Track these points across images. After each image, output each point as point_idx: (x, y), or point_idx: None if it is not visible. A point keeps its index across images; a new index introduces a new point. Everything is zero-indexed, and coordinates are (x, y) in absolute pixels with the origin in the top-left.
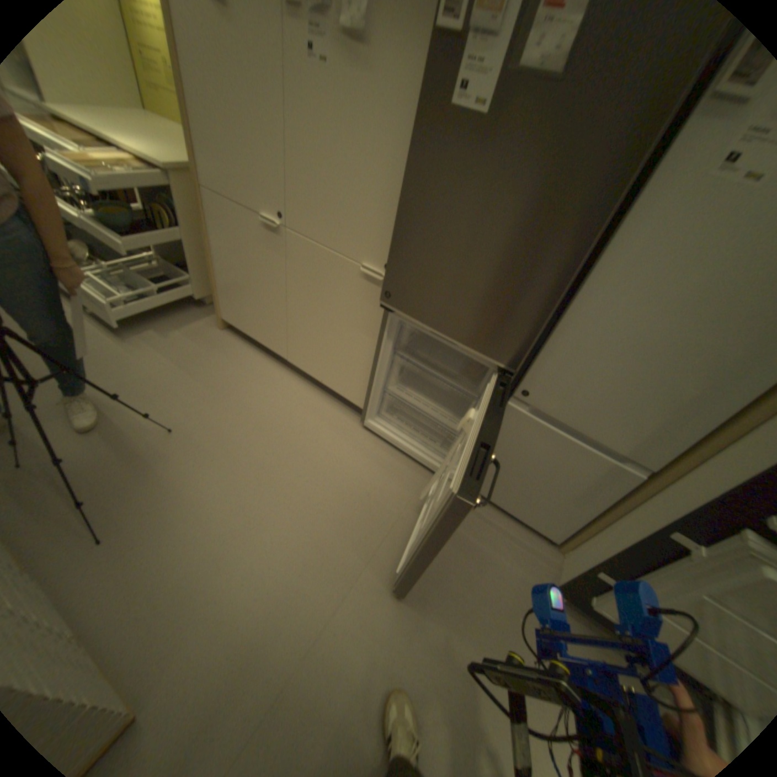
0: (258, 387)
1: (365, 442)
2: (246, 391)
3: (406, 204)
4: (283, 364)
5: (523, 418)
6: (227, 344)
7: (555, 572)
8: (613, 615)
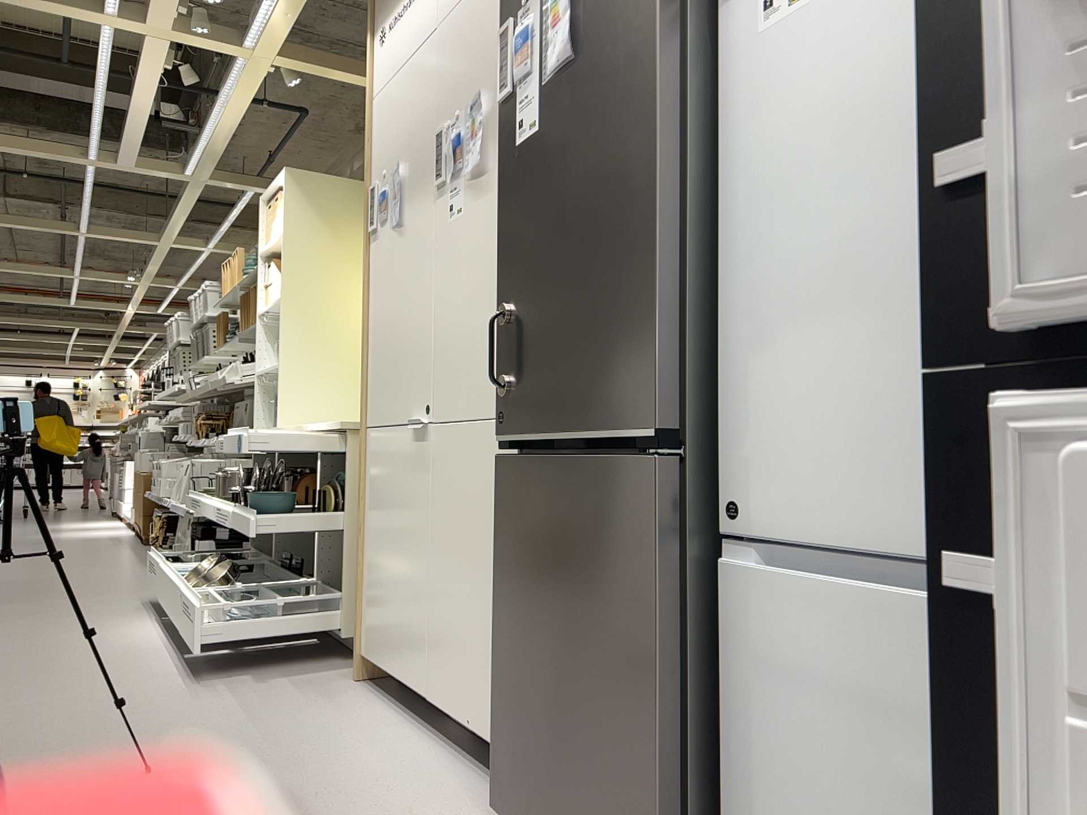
0: (349, 747)
1: None
2: (323, 748)
3: (502, 275)
4: (426, 725)
5: (760, 593)
6: (348, 696)
7: None
8: None
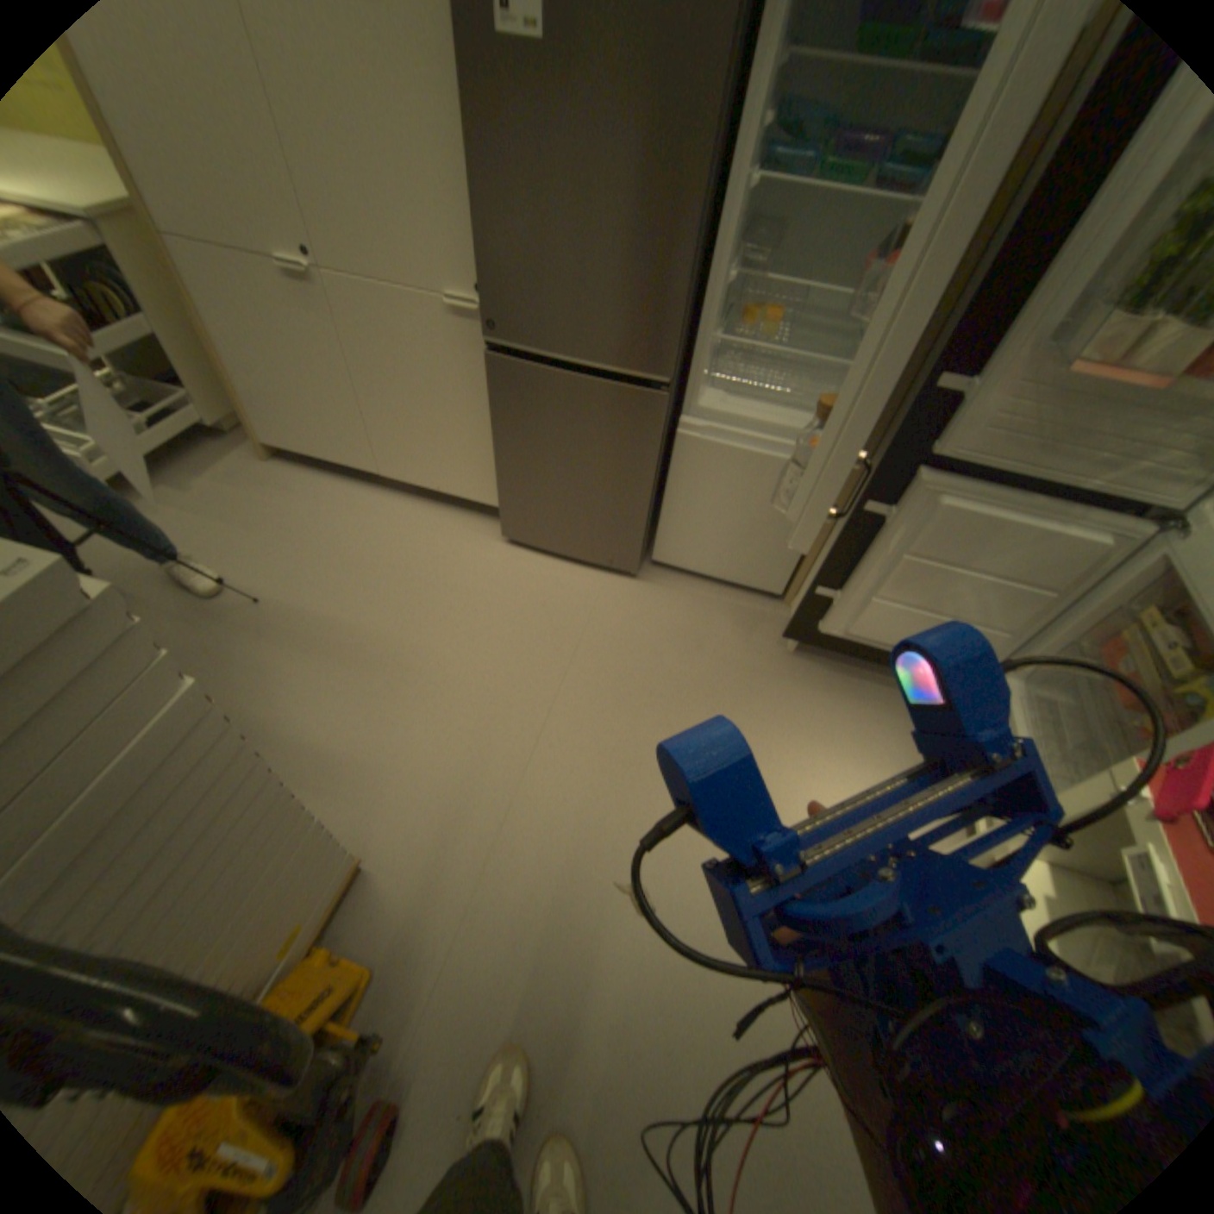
0: (353, 522)
1: (521, 550)
2: (338, 531)
3: (479, 189)
4: (374, 485)
5: (698, 446)
6: (282, 479)
7: (782, 624)
8: (840, 629)
